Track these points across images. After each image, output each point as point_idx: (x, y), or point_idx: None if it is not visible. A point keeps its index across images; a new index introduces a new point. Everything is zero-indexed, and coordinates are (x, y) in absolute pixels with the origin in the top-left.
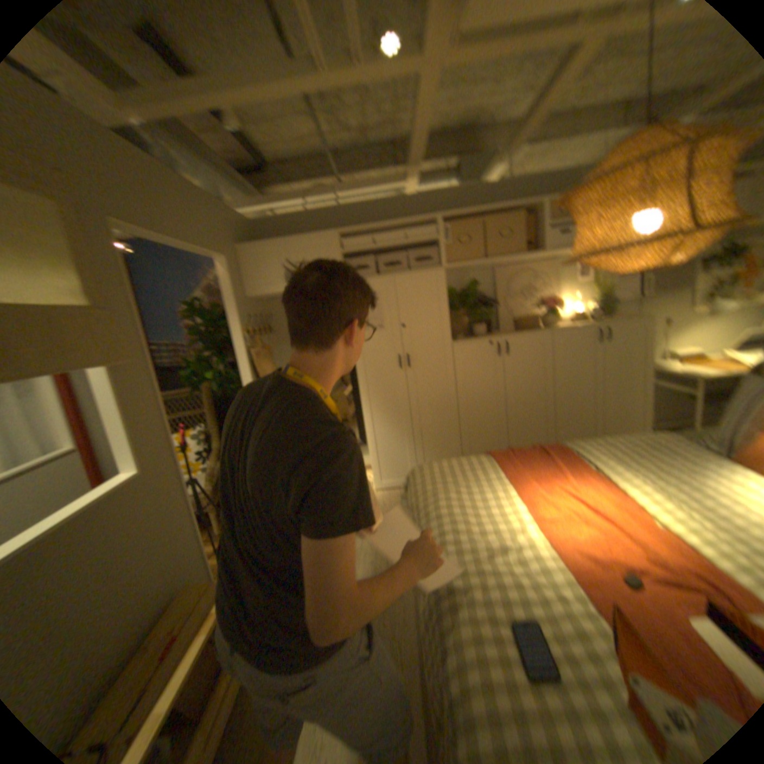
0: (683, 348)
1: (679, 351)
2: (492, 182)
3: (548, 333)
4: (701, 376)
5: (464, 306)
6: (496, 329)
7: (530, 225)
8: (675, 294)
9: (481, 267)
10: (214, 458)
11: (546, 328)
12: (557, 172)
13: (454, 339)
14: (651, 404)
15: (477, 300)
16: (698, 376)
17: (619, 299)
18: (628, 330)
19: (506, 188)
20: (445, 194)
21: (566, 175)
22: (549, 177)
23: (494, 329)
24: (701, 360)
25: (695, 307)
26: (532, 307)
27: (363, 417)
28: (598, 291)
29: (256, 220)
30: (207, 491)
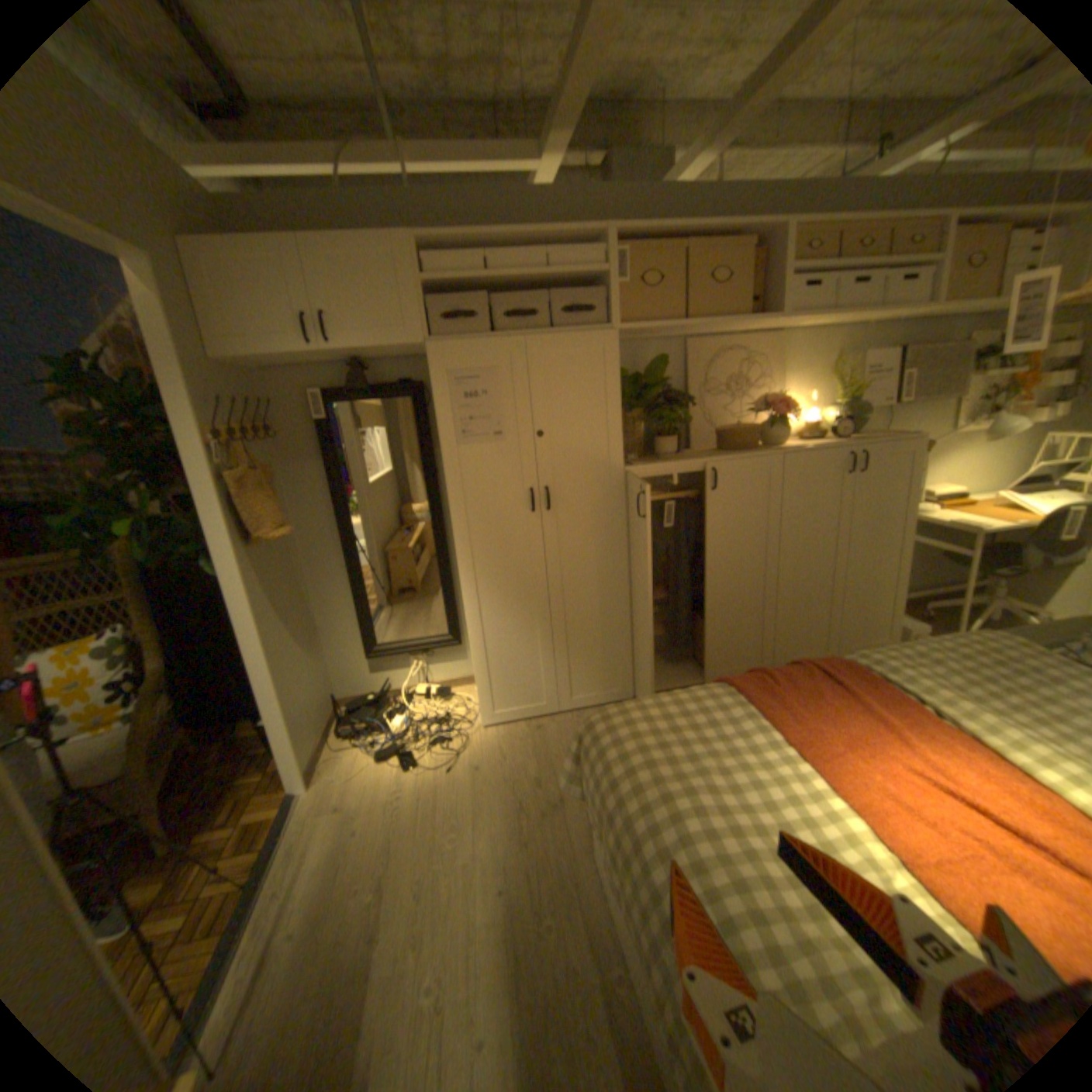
0: (937, 484)
1: (935, 489)
2: (693, 186)
3: (779, 457)
4: (983, 530)
5: (641, 404)
6: (684, 446)
7: (759, 268)
8: (936, 404)
9: (667, 339)
10: (156, 691)
11: (774, 449)
12: (794, 183)
13: (624, 462)
14: (909, 570)
15: (661, 395)
16: (979, 529)
17: (869, 406)
18: (890, 457)
19: (715, 200)
20: (613, 196)
21: (808, 190)
22: (783, 191)
23: (681, 446)
24: (966, 503)
25: (959, 424)
26: (743, 413)
27: (465, 602)
28: (836, 392)
29: (233, 199)
30: (136, 773)
